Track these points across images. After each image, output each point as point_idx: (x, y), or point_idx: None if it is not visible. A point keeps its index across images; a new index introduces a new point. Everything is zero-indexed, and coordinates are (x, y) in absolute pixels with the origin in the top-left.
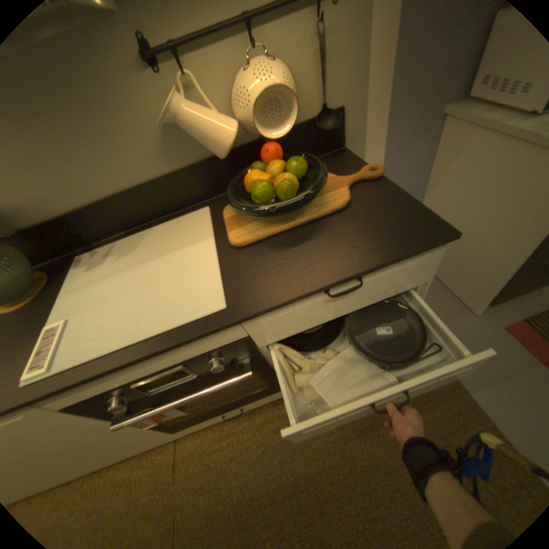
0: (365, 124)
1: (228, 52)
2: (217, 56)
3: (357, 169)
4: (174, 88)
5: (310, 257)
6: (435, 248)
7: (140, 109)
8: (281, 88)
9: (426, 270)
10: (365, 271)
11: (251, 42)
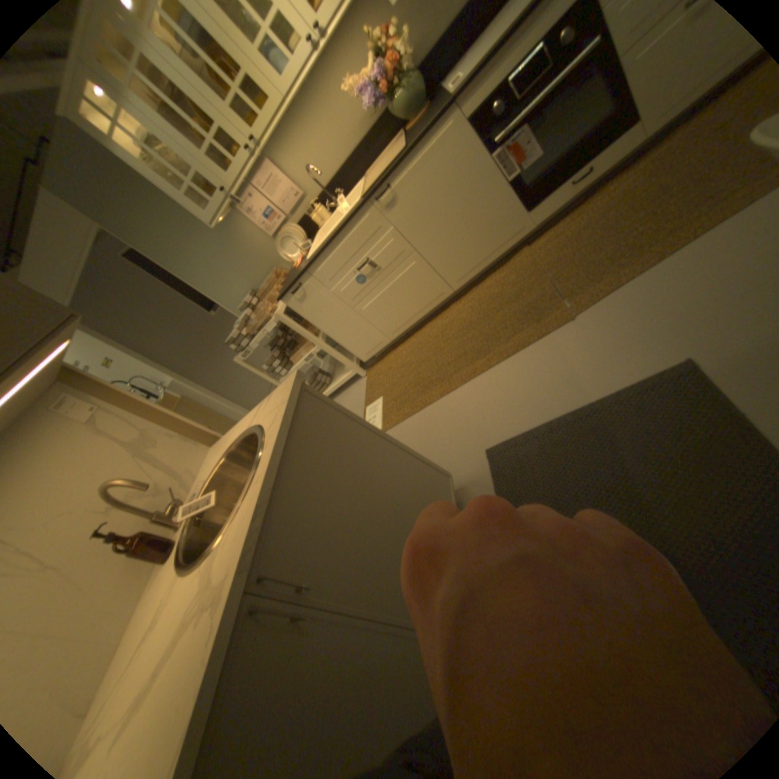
0: None
1: None
2: None
3: None
4: None
5: None
6: None
7: None
8: None
9: None
10: None
11: None
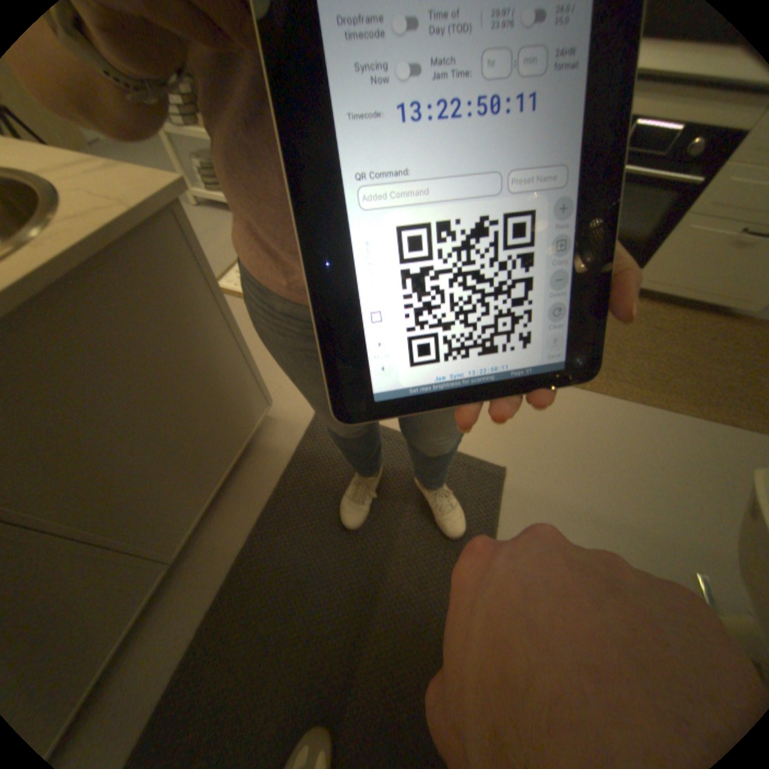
0: None
1: None
2: None
3: None
4: None
5: None
6: None
7: None
8: None
9: None
10: None
11: None
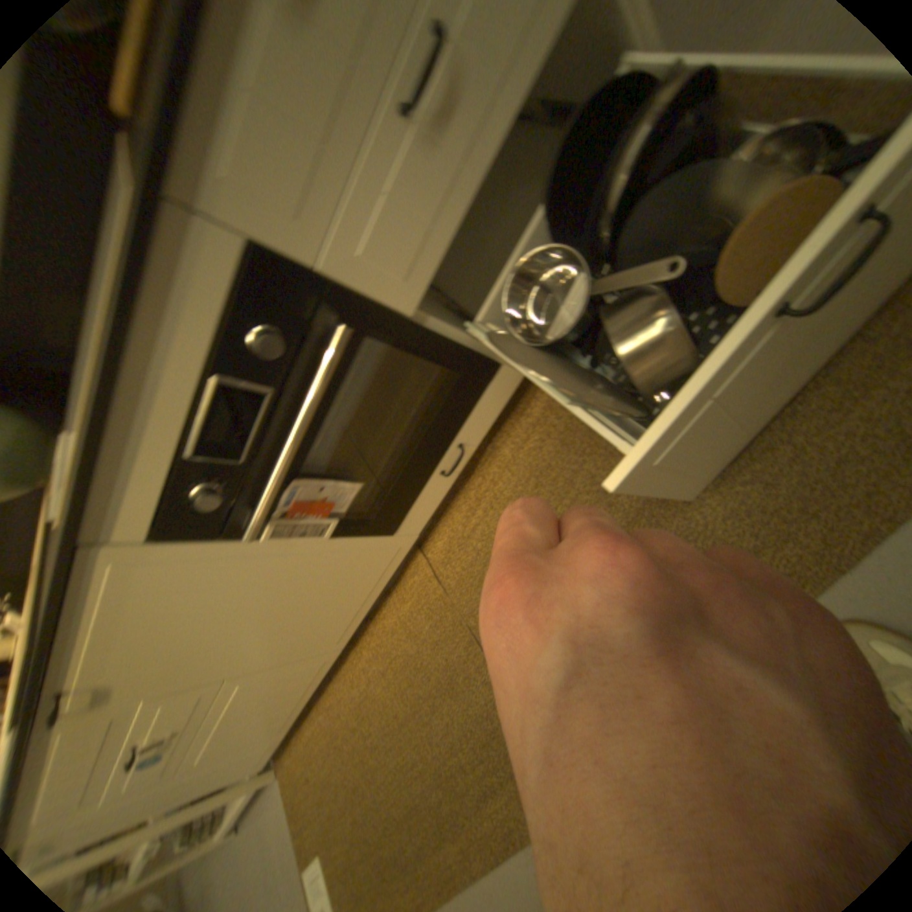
0: None
1: None
2: None
3: None
4: None
5: None
6: None
7: None
8: None
9: None
10: None
11: None
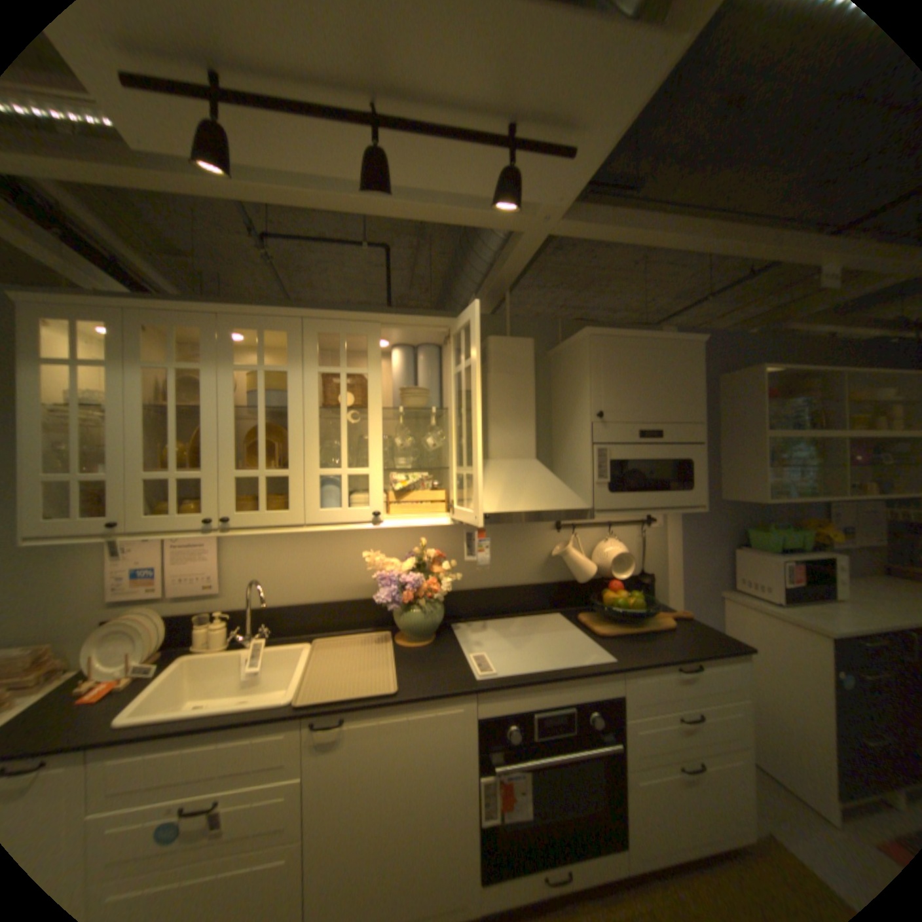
0: (668, 589)
1: (595, 533)
2: (589, 534)
3: (672, 614)
4: (564, 541)
5: (663, 649)
6: (745, 660)
7: (542, 546)
8: (627, 556)
9: (745, 684)
10: (705, 659)
11: (608, 533)
